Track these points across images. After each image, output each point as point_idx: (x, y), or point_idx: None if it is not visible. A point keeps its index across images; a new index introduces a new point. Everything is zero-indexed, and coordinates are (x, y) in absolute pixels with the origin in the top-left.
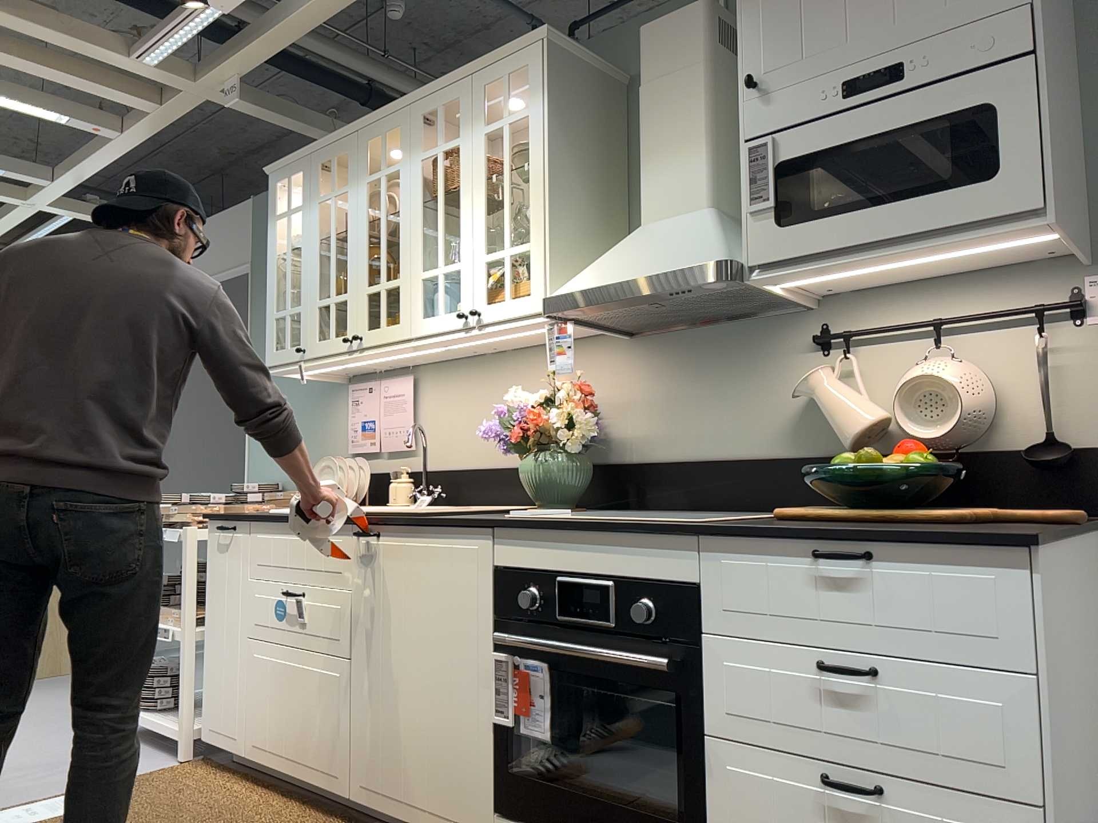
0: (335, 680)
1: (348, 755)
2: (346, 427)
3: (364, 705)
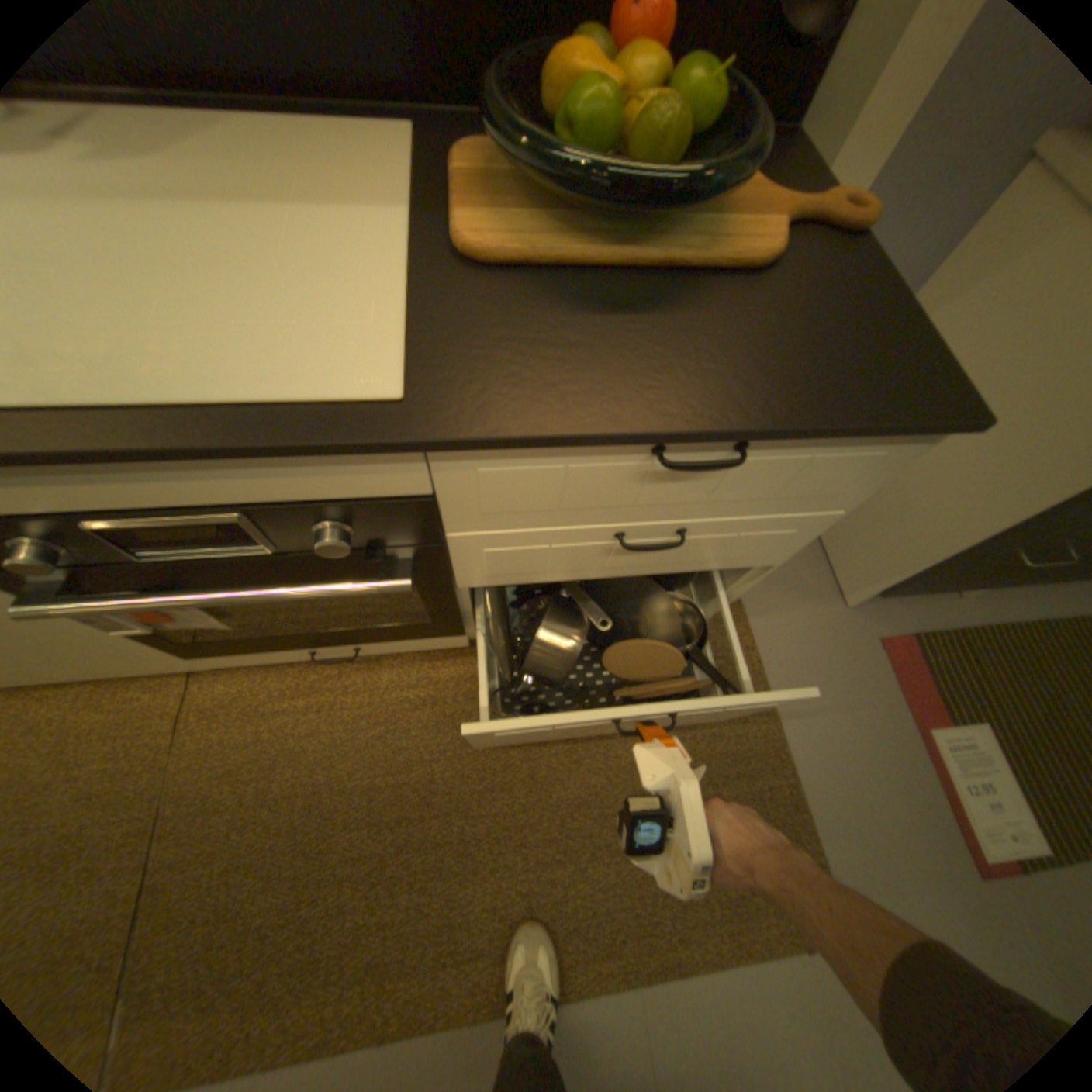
0: None
1: None
2: None
3: None
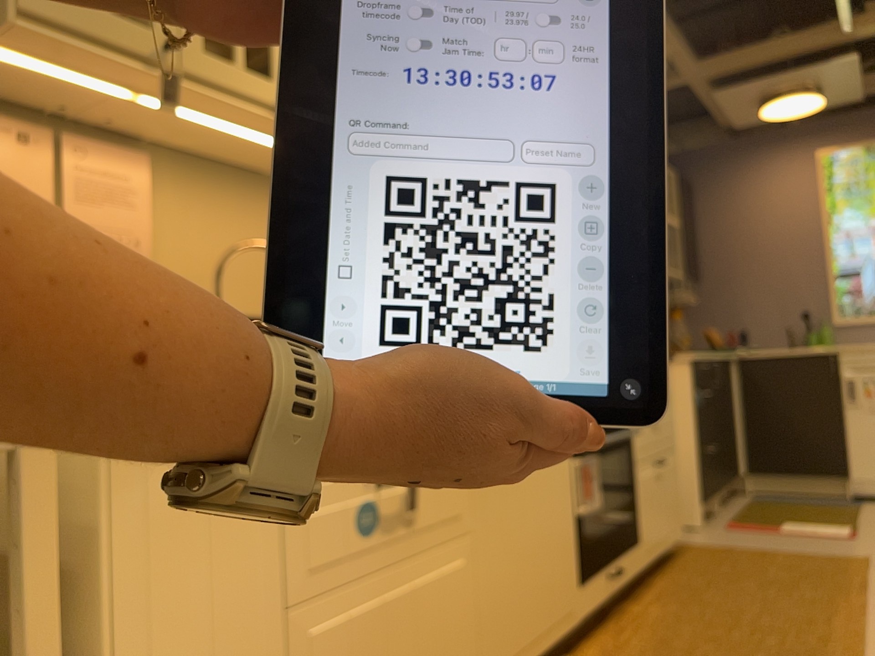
0: (459, 573)
1: (478, 651)
2: None
3: (491, 578)
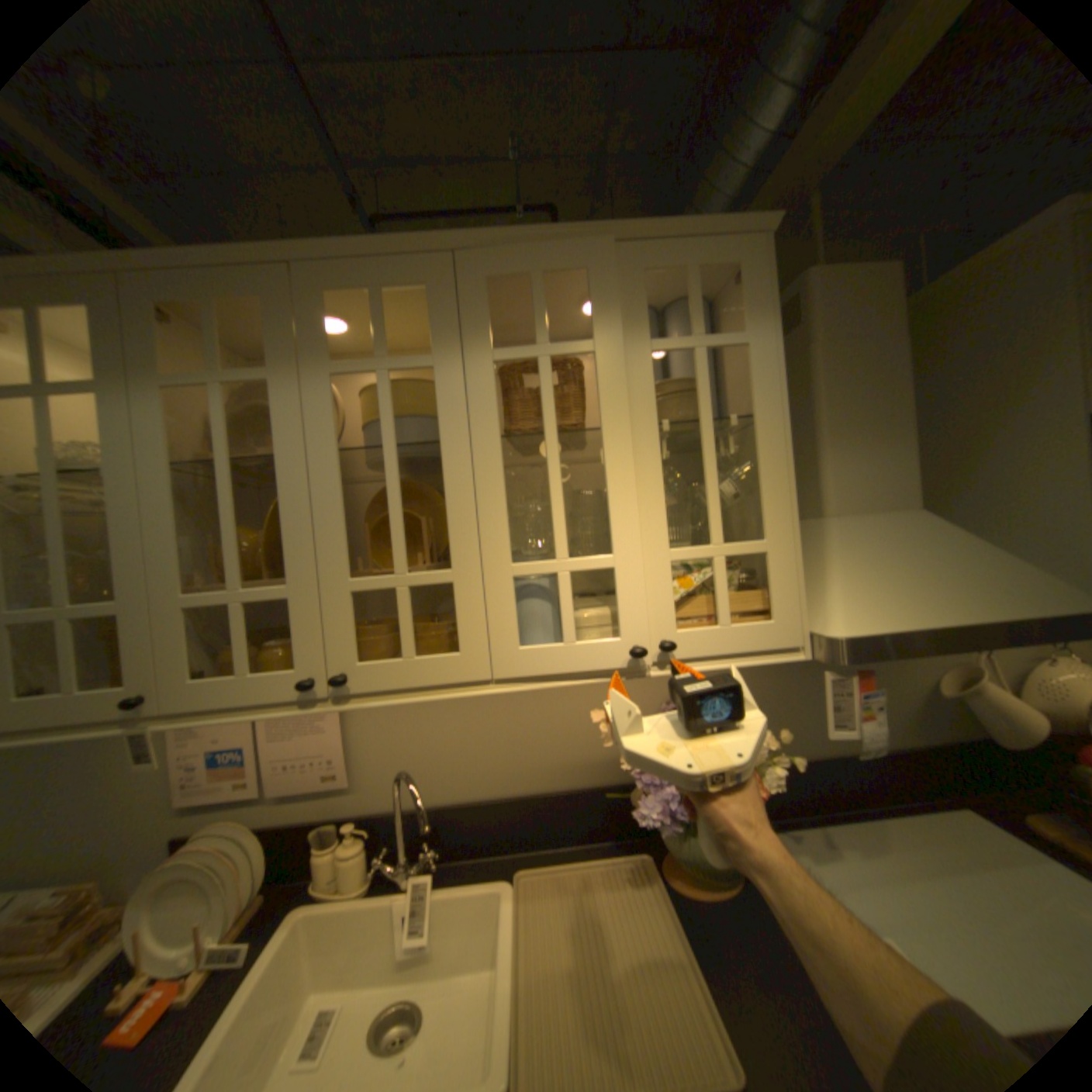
0: None
1: None
2: (157, 759)
3: None
